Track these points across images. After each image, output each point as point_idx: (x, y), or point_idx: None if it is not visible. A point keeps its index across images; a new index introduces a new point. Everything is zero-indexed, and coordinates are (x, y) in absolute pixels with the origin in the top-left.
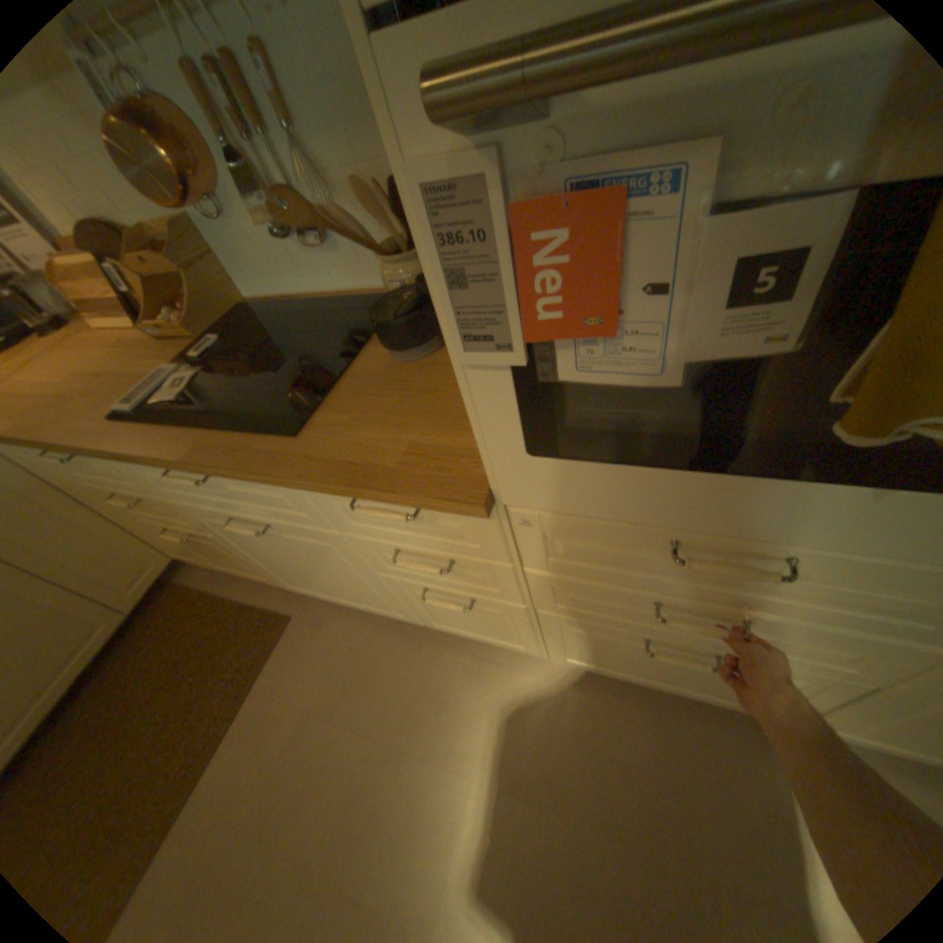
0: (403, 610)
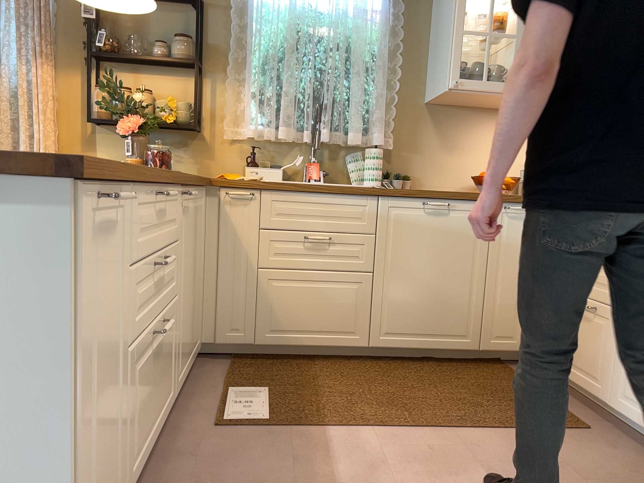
0: None
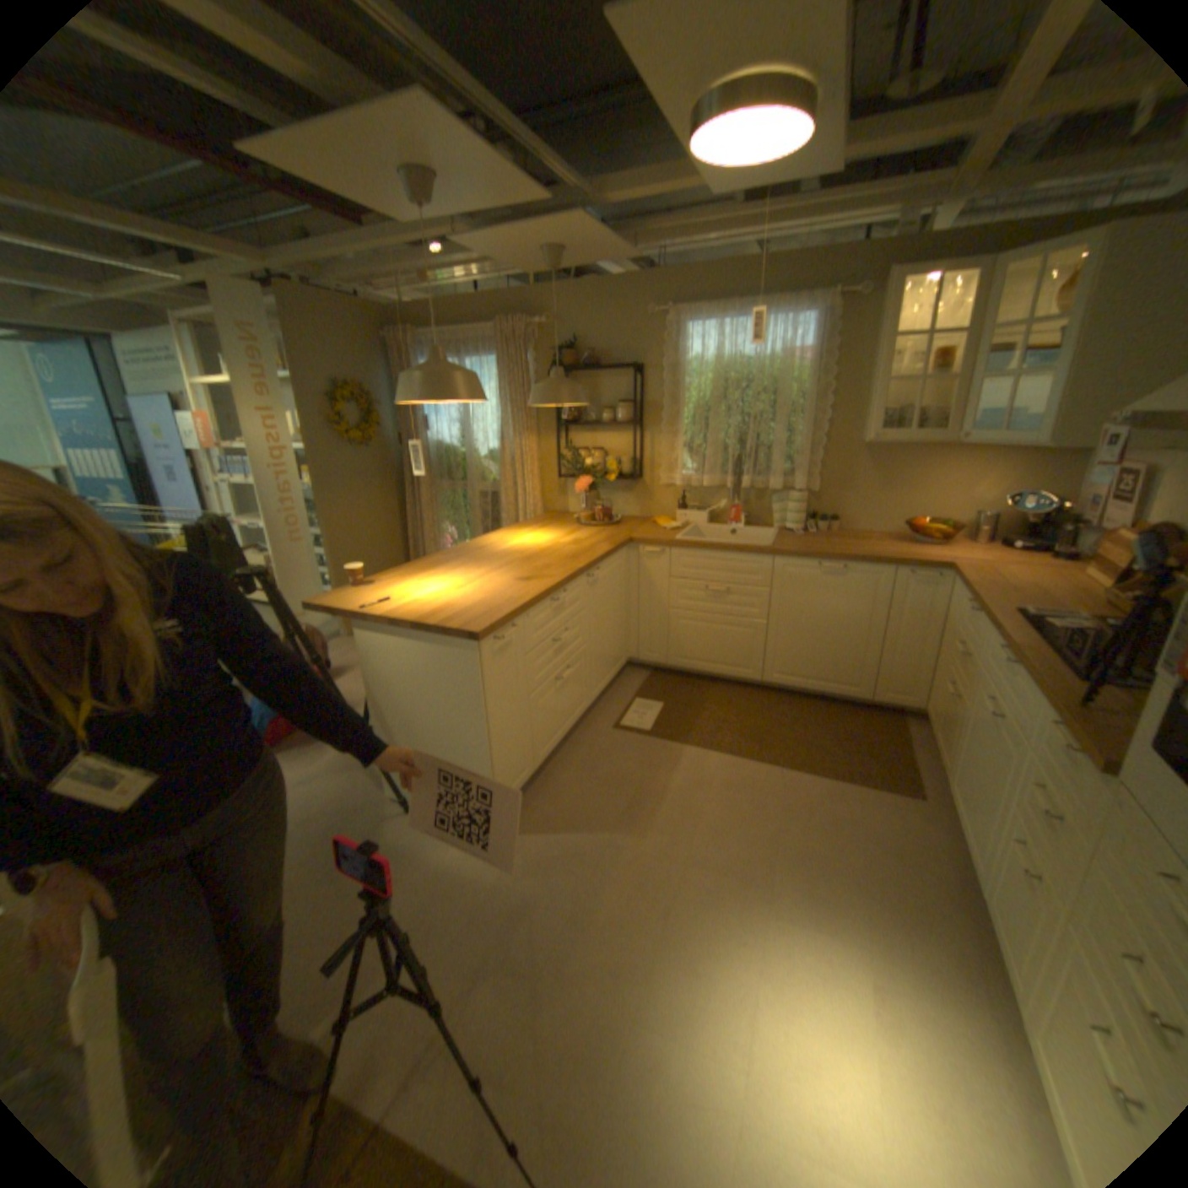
0: (990, 866)
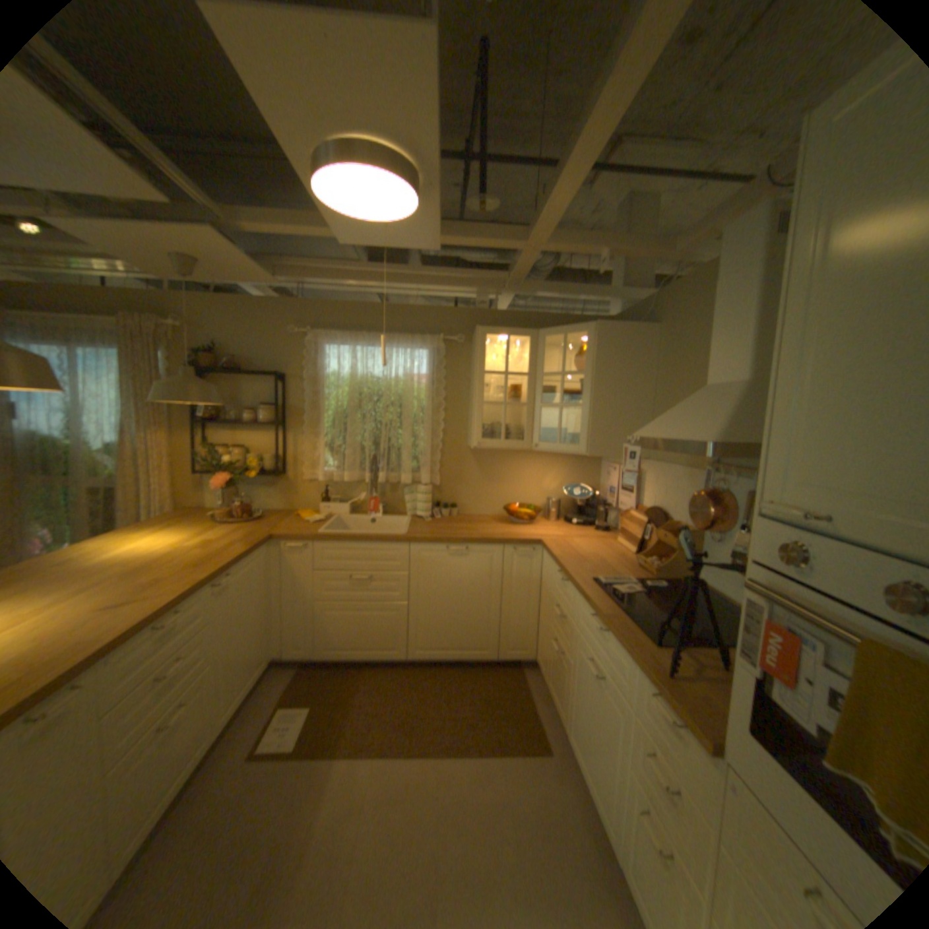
0: (619, 830)
